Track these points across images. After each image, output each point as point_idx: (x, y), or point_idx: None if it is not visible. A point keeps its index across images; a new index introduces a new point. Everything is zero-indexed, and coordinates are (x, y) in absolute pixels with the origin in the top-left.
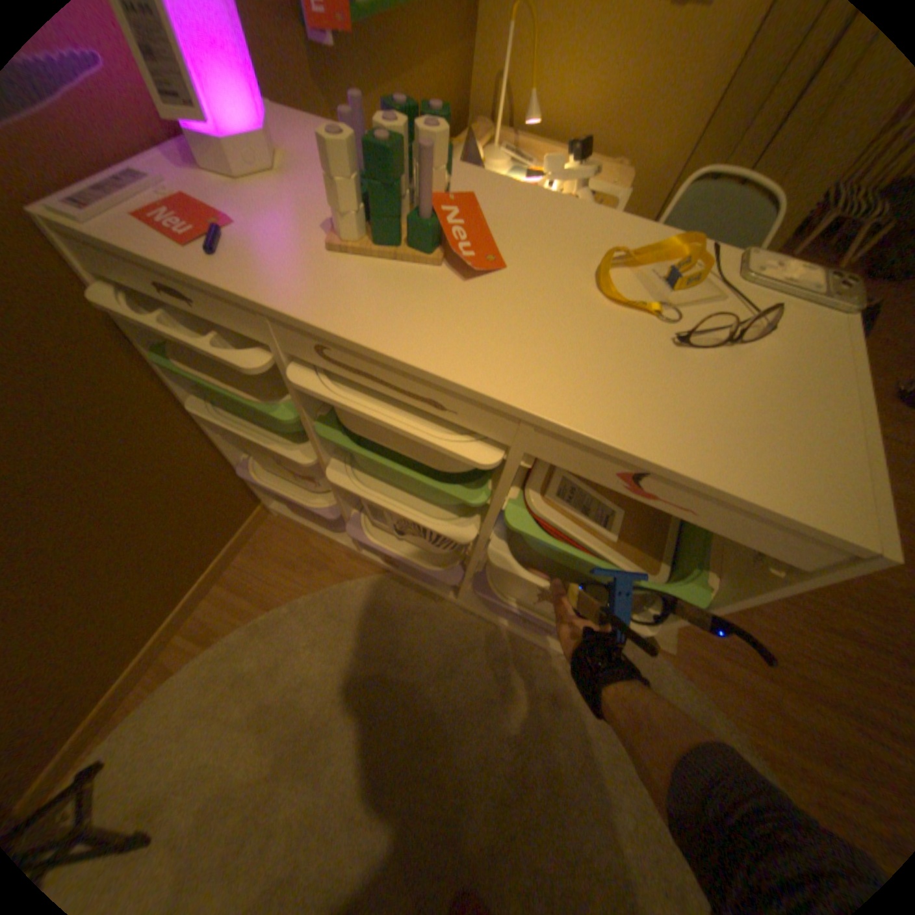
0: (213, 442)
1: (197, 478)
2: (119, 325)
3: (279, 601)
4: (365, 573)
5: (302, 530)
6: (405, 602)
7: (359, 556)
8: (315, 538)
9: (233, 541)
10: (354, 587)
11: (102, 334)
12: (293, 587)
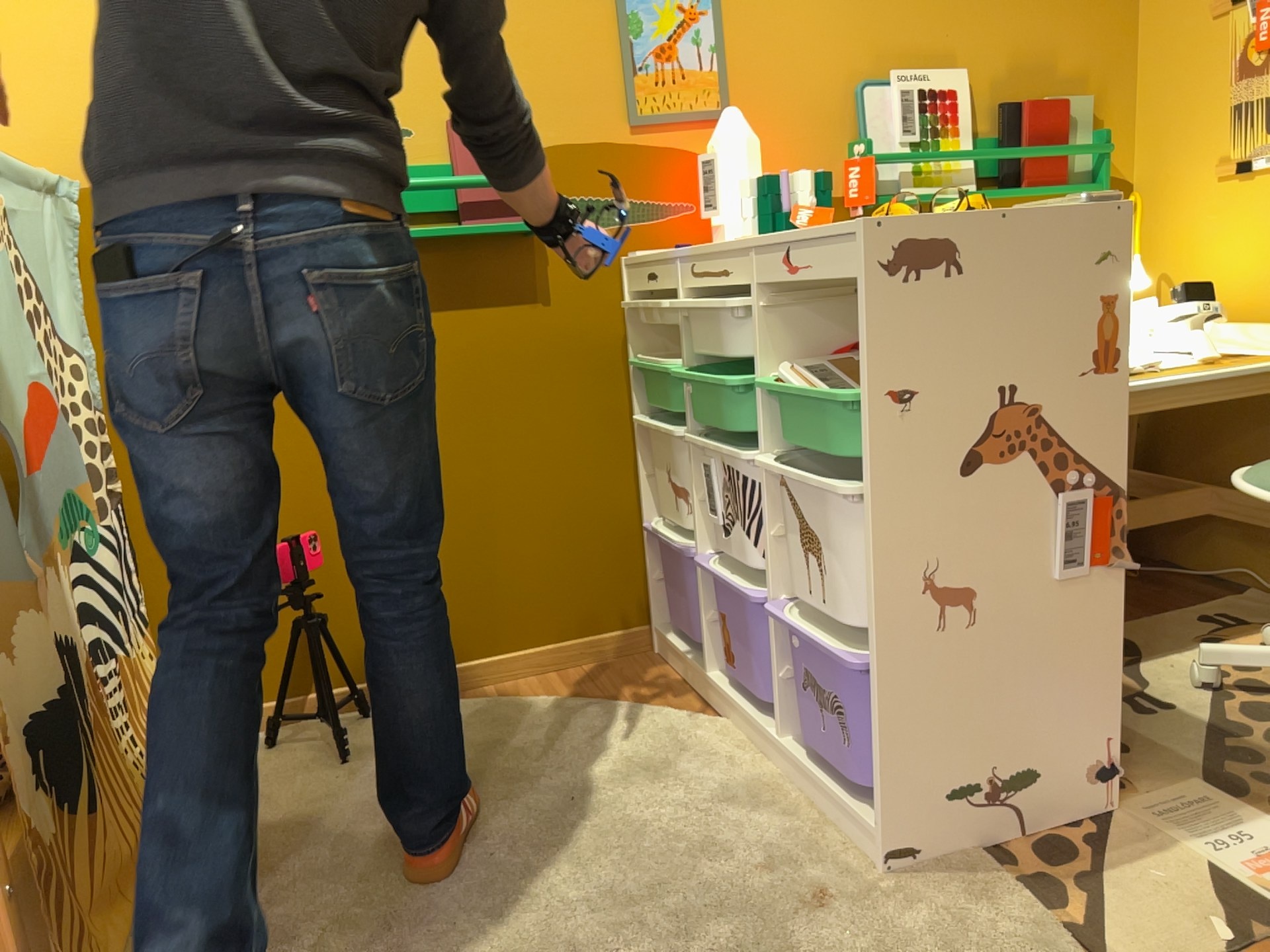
0: (639, 486)
1: (608, 511)
2: (626, 337)
3: (591, 699)
4: (697, 715)
5: (668, 667)
6: (715, 744)
7: (705, 699)
8: (675, 676)
9: (598, 636)
10: (672, 714)
11: (615, 338)
12: (614, 697)
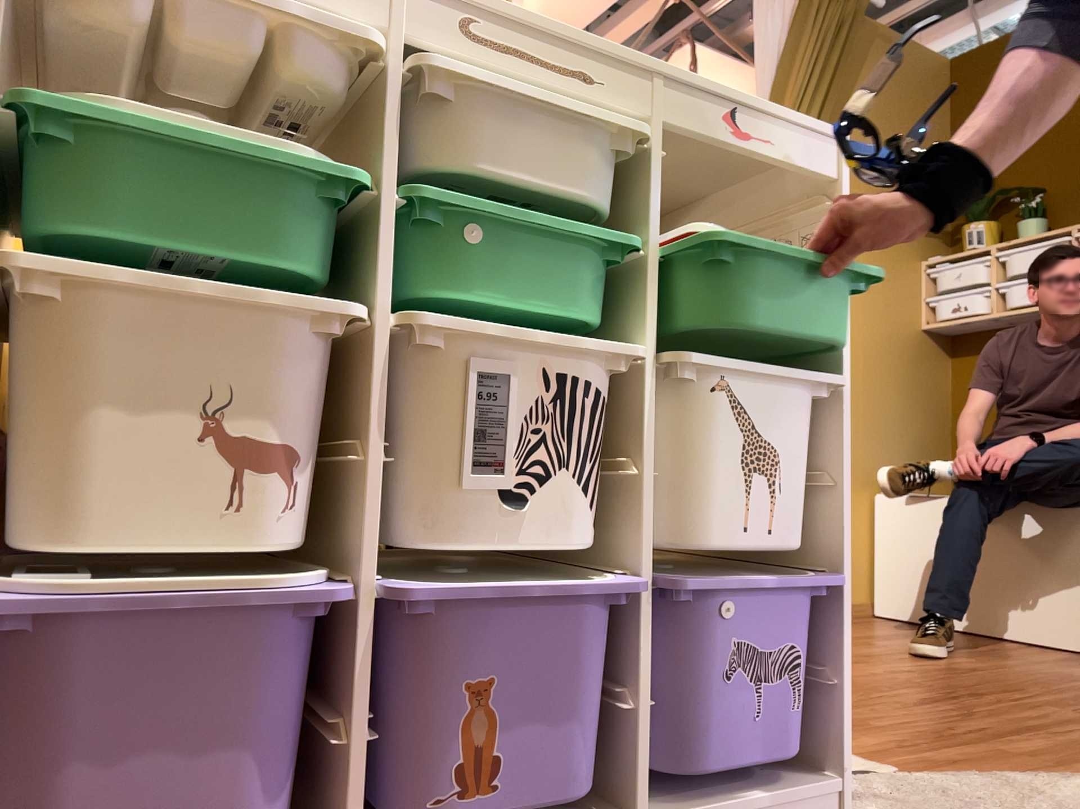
0: None
1: None
2: None
3: None
4: None
5: None
6: None
7: None
8: None
9: None
10: None
11: None
12: None
